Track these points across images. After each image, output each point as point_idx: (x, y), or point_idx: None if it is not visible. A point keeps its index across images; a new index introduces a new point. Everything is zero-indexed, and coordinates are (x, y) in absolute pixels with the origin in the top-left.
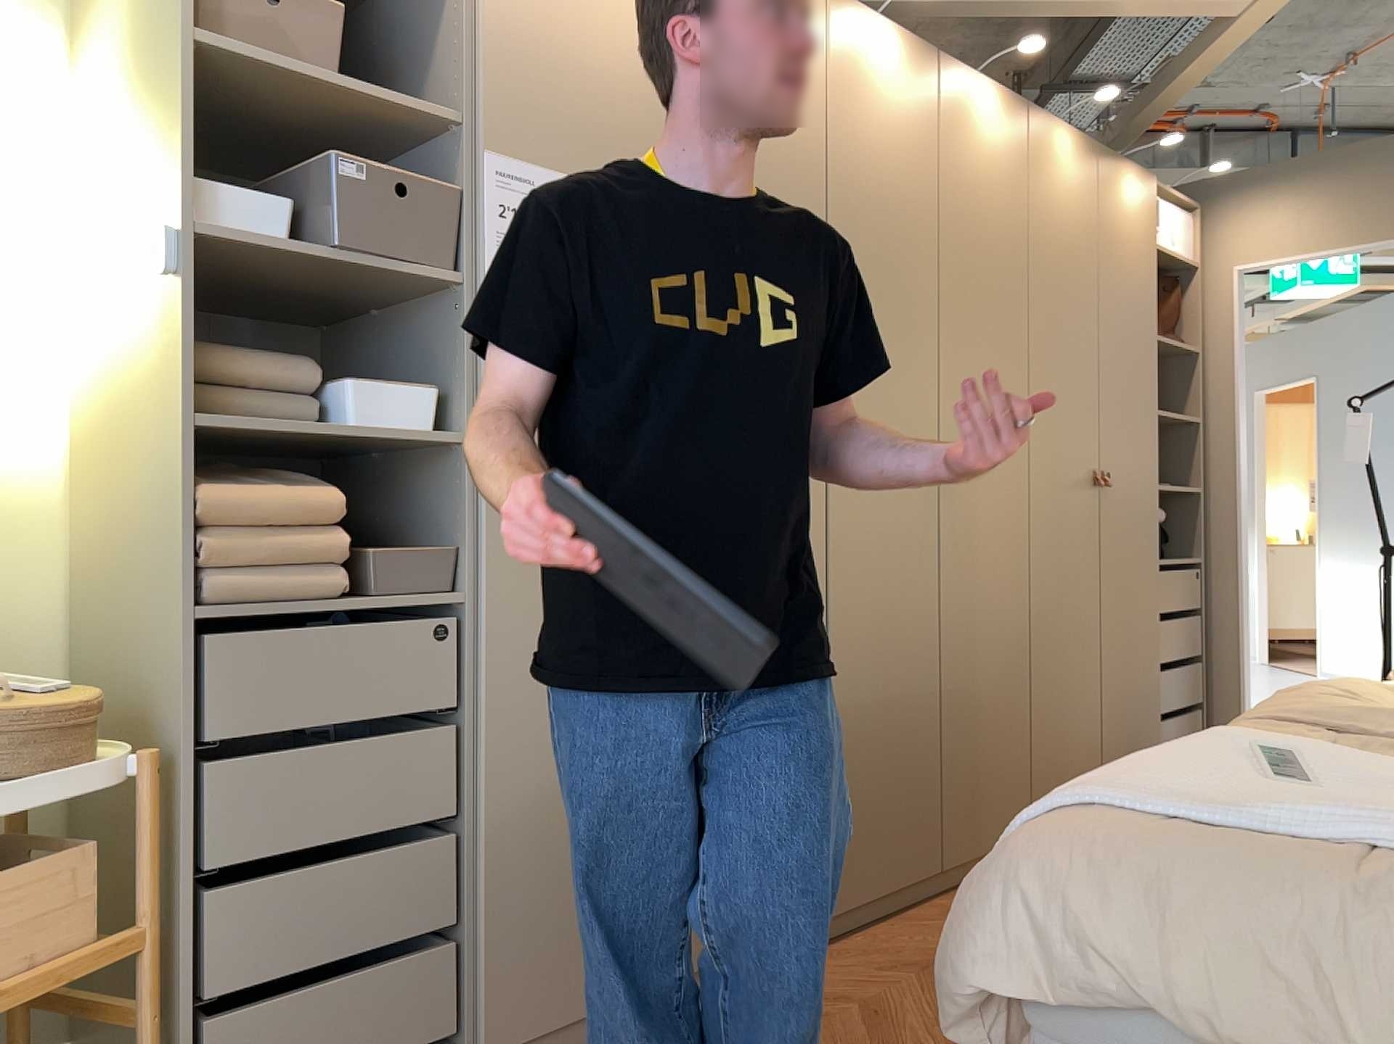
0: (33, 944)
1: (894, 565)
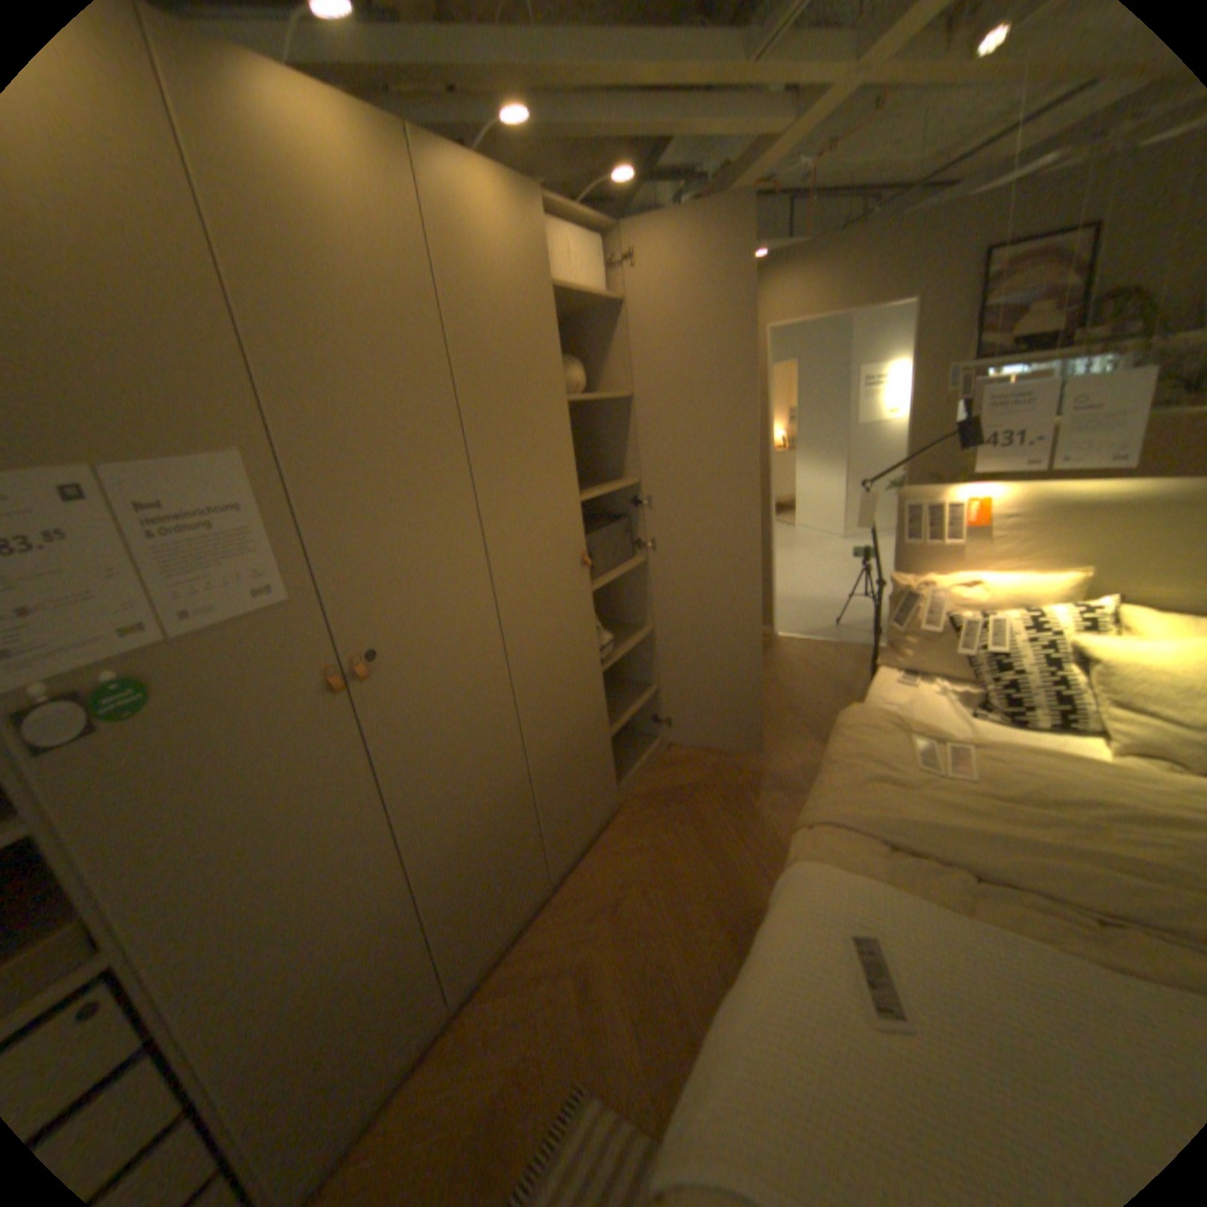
0: None
1: (569, 641)
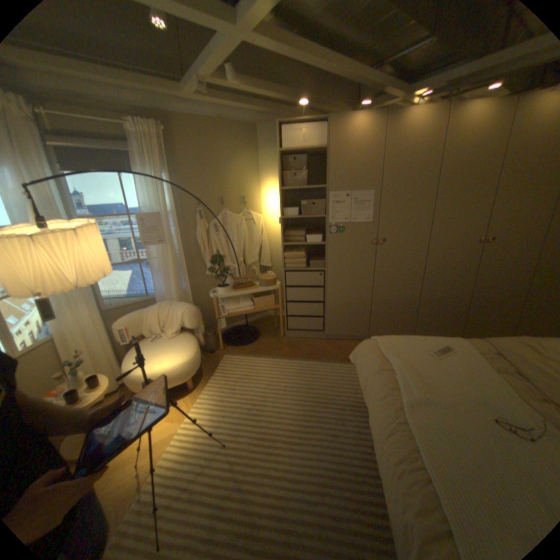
0: (269, 304)
1: (458, 267)
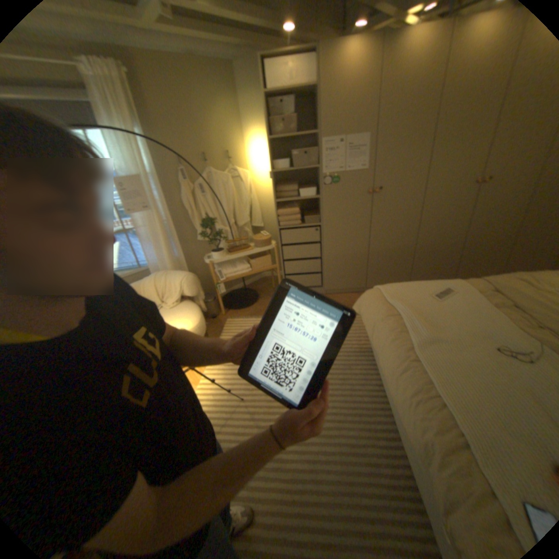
0: (266, 265)
1: (454, 210)
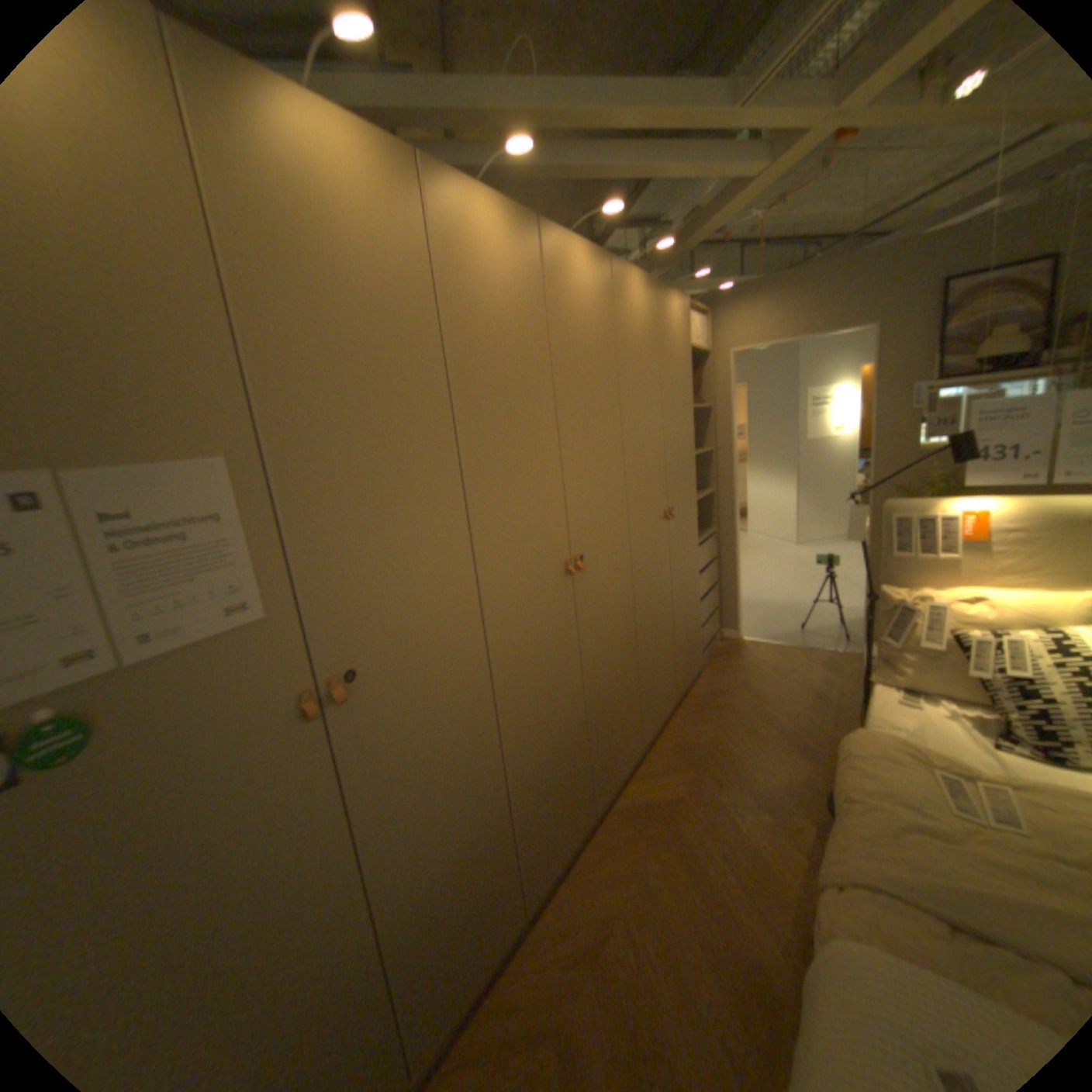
0: None
1: (553, 651)
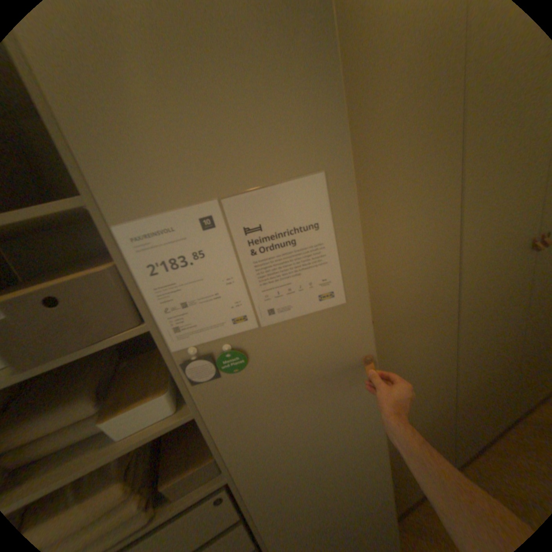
0: None
1: (507, 310)
